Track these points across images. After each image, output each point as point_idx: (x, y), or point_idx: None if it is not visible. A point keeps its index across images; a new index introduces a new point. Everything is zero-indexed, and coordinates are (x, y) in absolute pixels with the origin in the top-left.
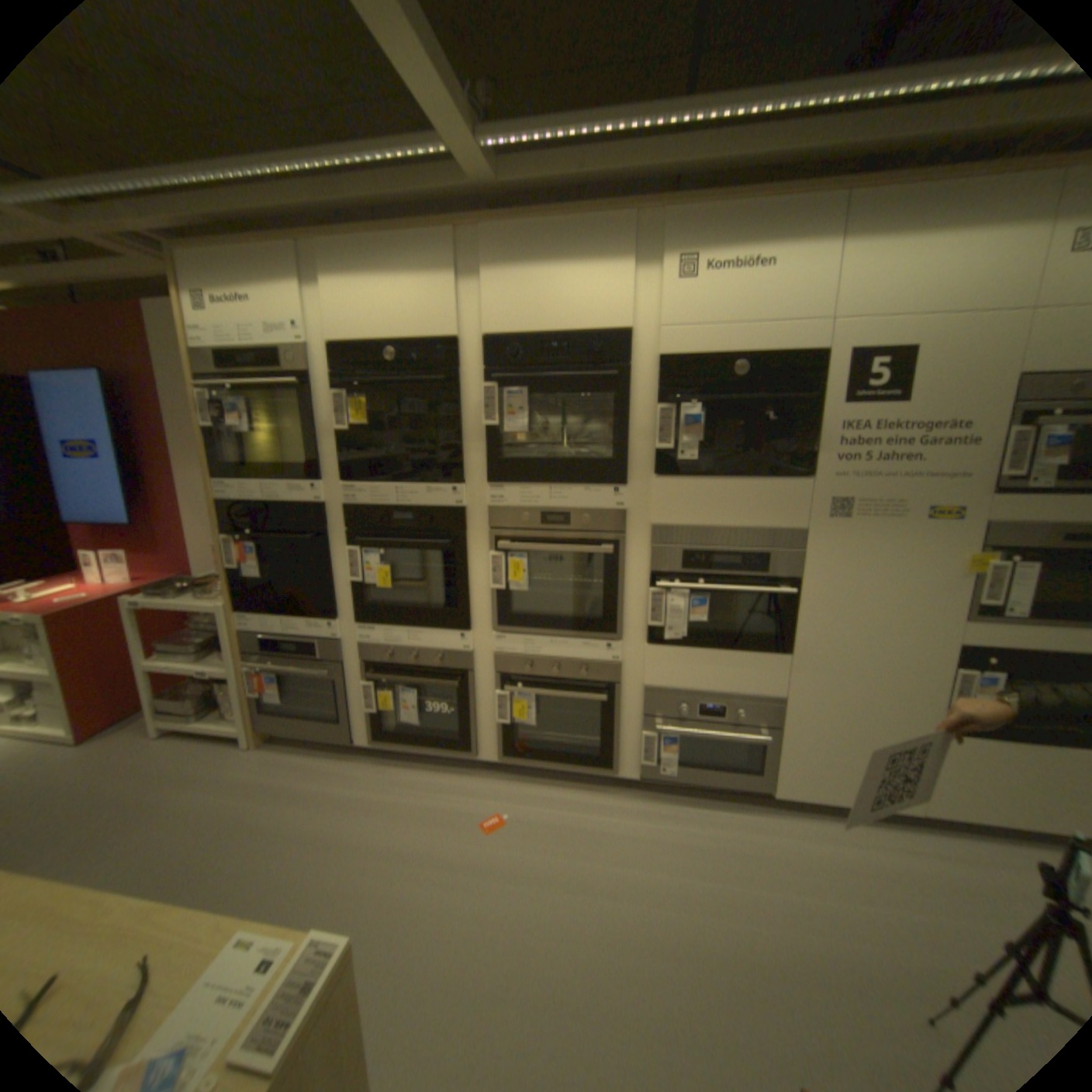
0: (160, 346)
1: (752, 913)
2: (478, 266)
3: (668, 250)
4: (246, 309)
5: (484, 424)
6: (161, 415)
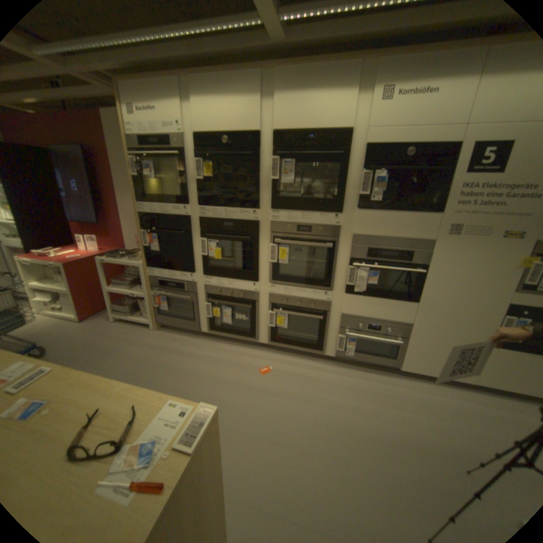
0: (109, 133)
1: (386, 419)
2: (273, 91)
3: (378, 82)
4: (153, 113)
5: (271, 178)
6: (110, 168)
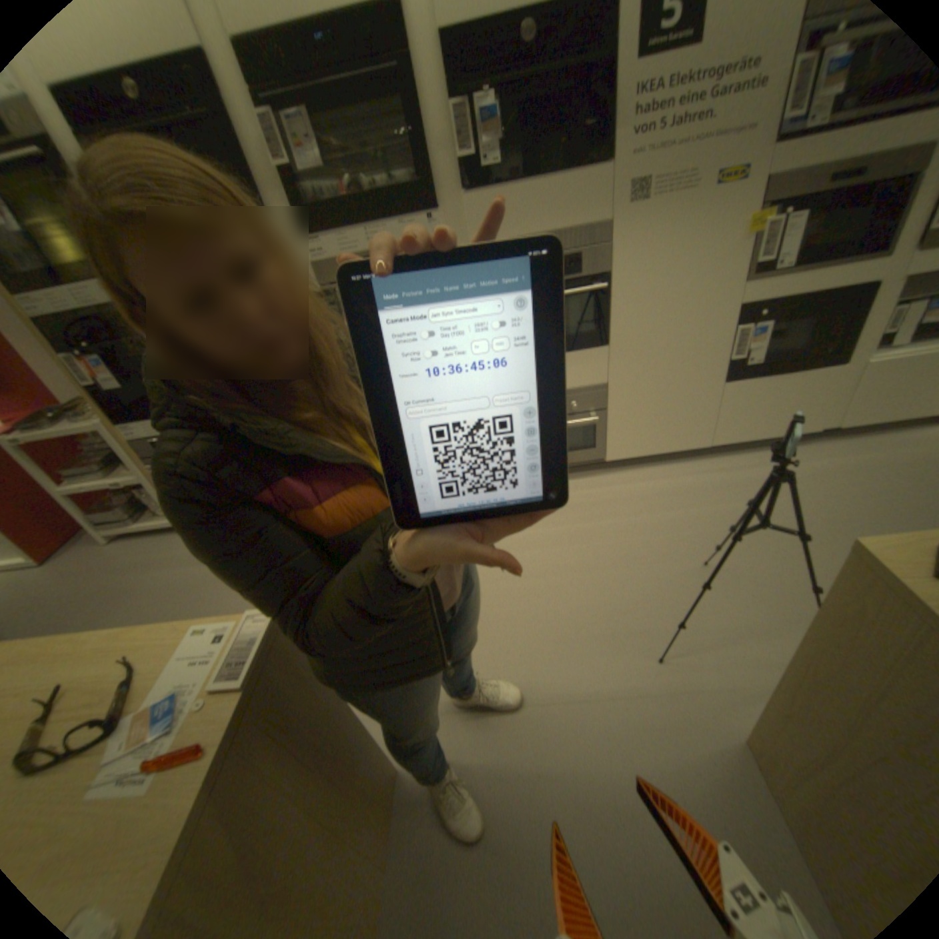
0: None
1: (591, 537)
2: None
3: None
4: None
5: (273, 165)
6: None
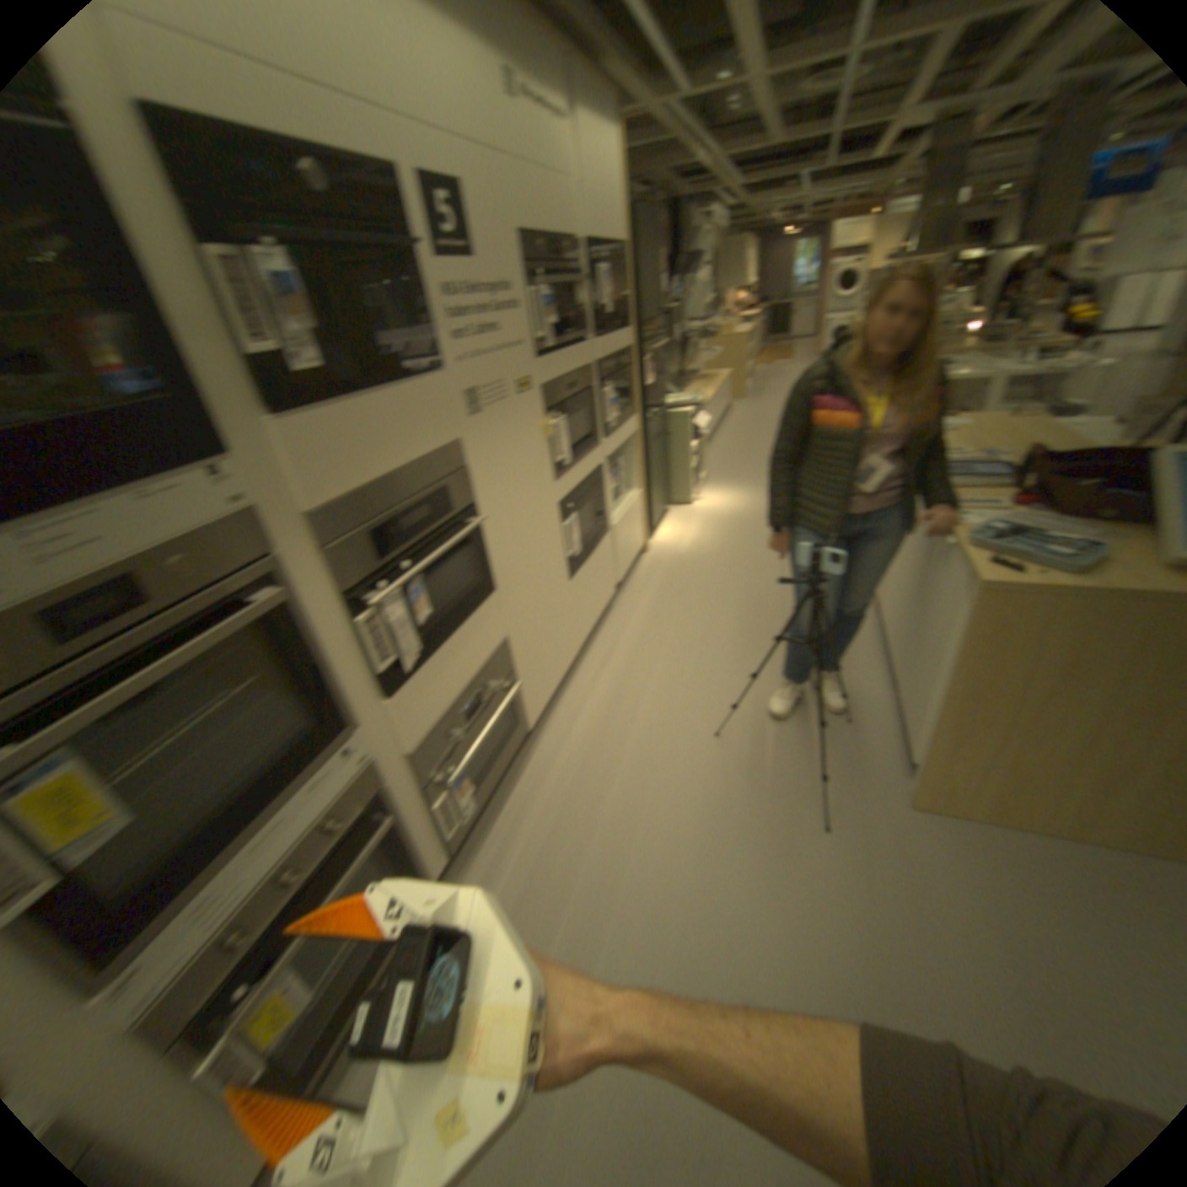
0: None
1: (626, 813)
2: None
3: None
4: None
5: None
6: None
